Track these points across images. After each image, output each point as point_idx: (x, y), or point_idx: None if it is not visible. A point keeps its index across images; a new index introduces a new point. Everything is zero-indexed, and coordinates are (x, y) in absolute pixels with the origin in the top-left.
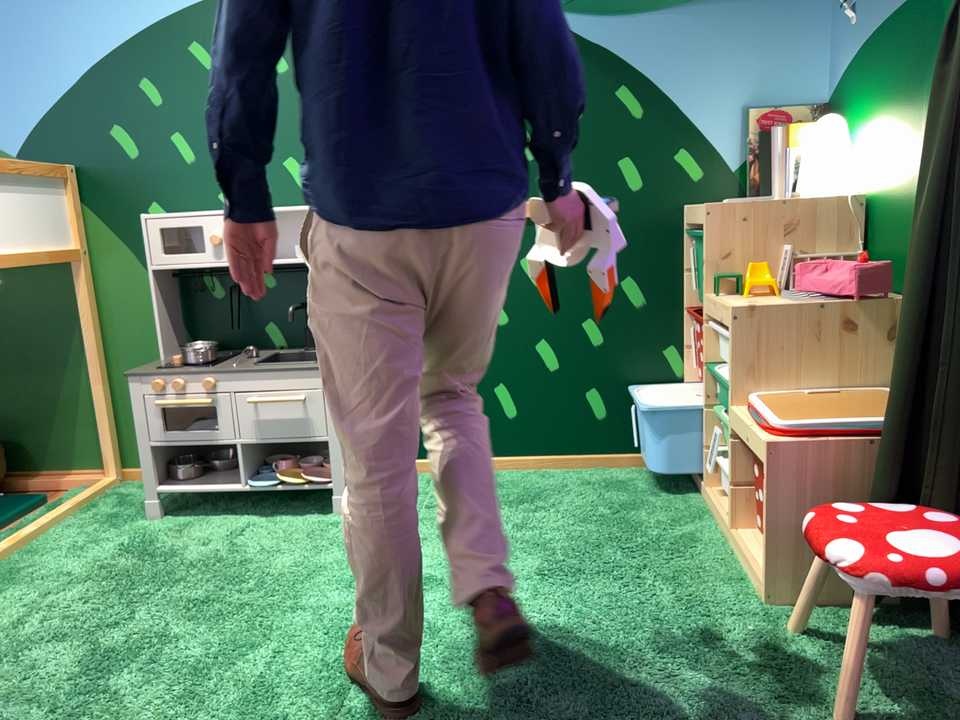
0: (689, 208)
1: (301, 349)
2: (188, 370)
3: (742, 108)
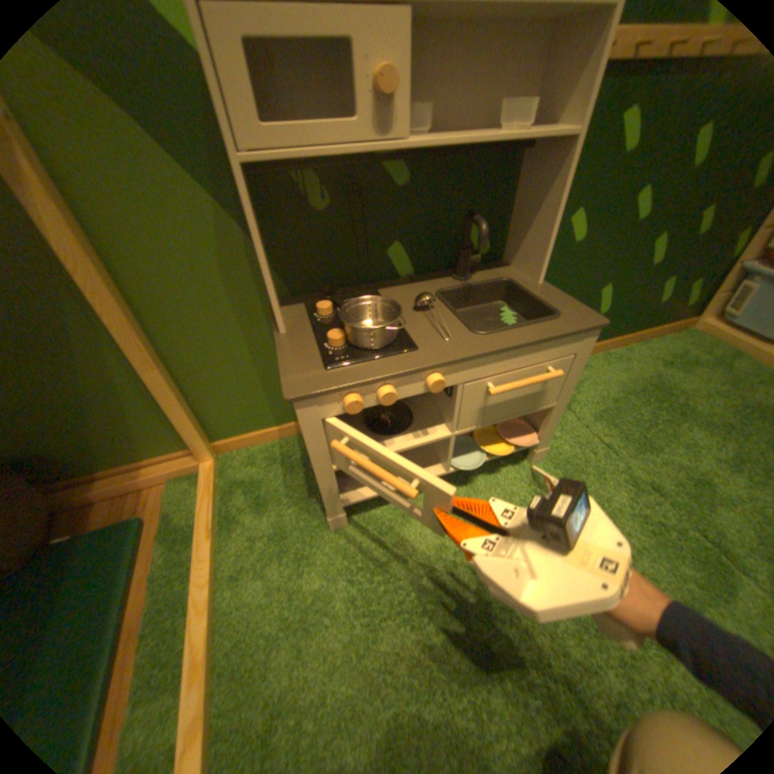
0: None
1: (448, 278)
2: (398, 366)
3: None
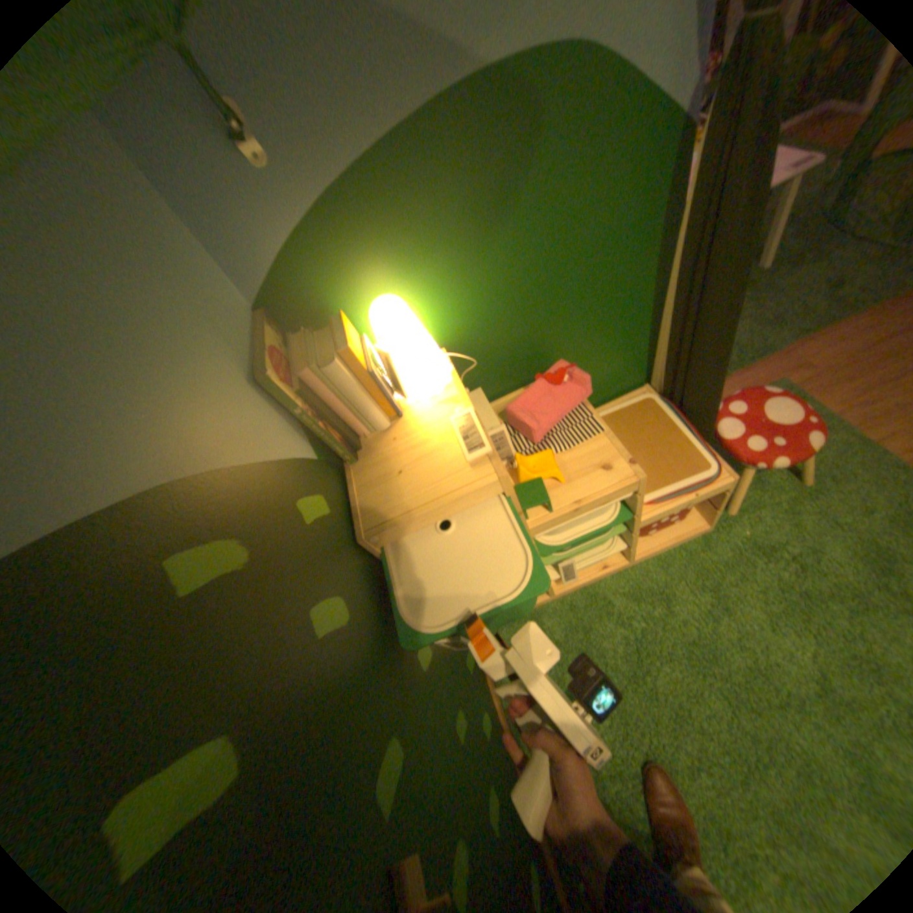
0: (386, 525)
1: None
2: None
3: (252, 377)
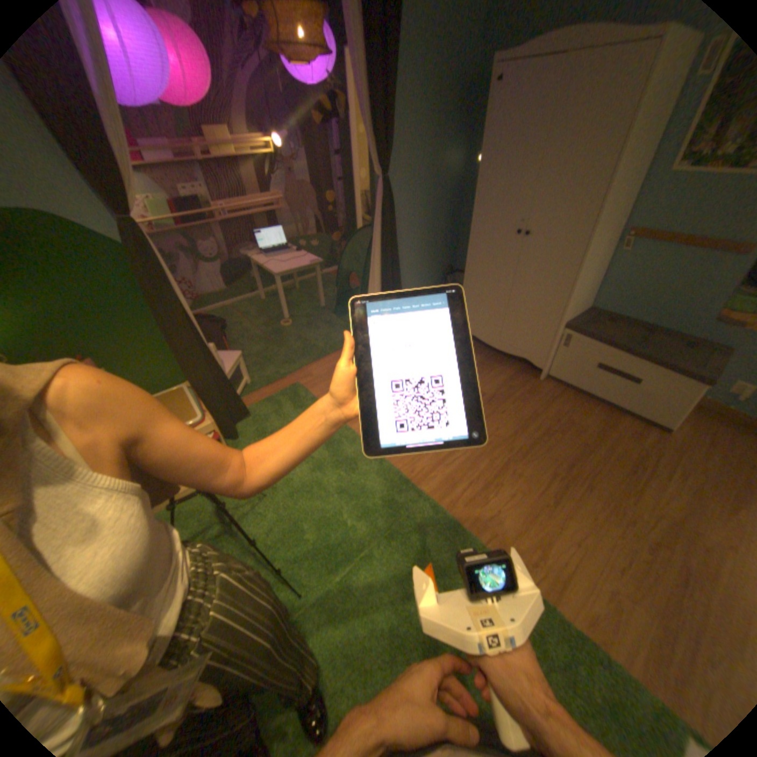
0: None
1: None
2: None
3: None
